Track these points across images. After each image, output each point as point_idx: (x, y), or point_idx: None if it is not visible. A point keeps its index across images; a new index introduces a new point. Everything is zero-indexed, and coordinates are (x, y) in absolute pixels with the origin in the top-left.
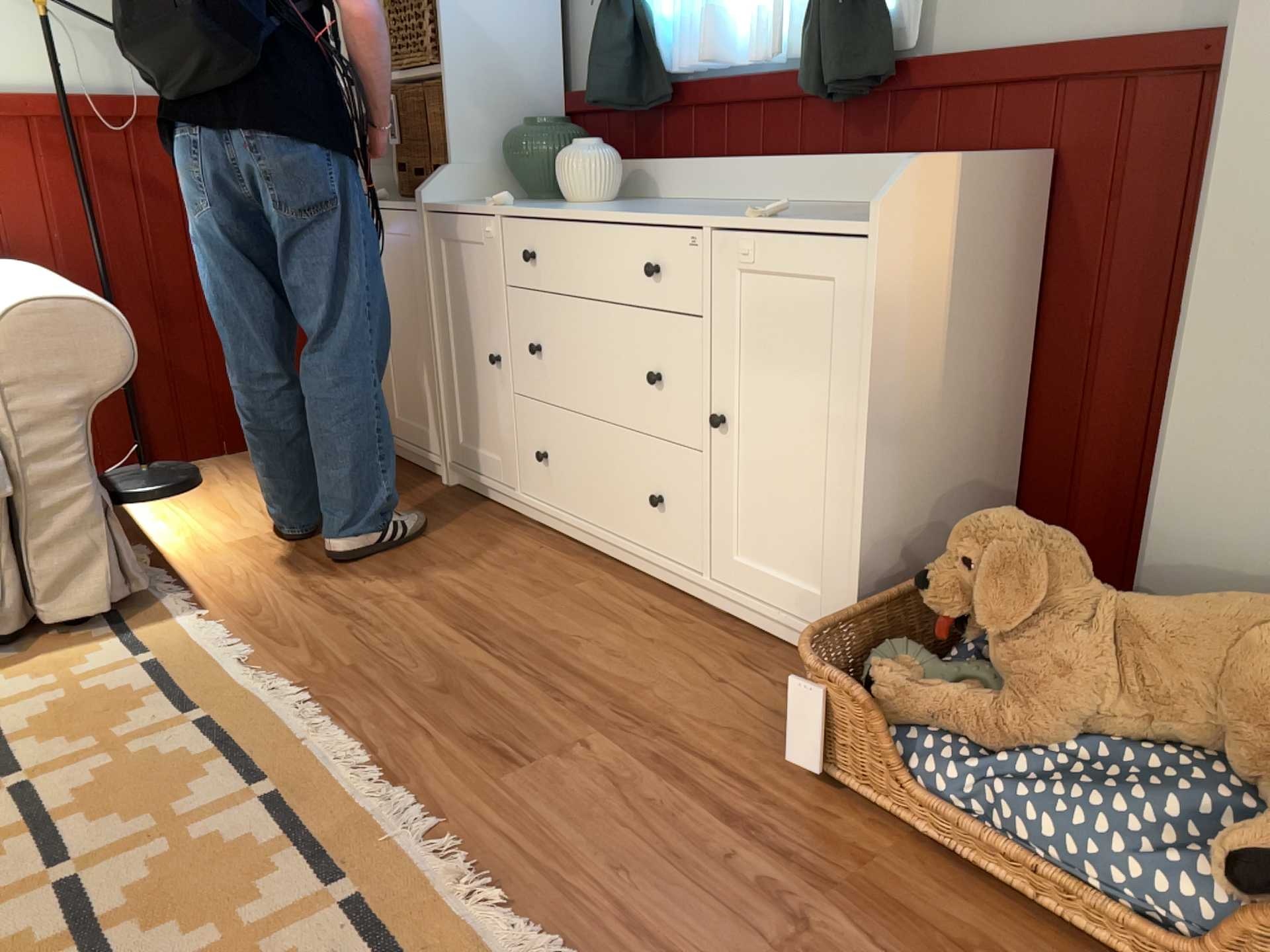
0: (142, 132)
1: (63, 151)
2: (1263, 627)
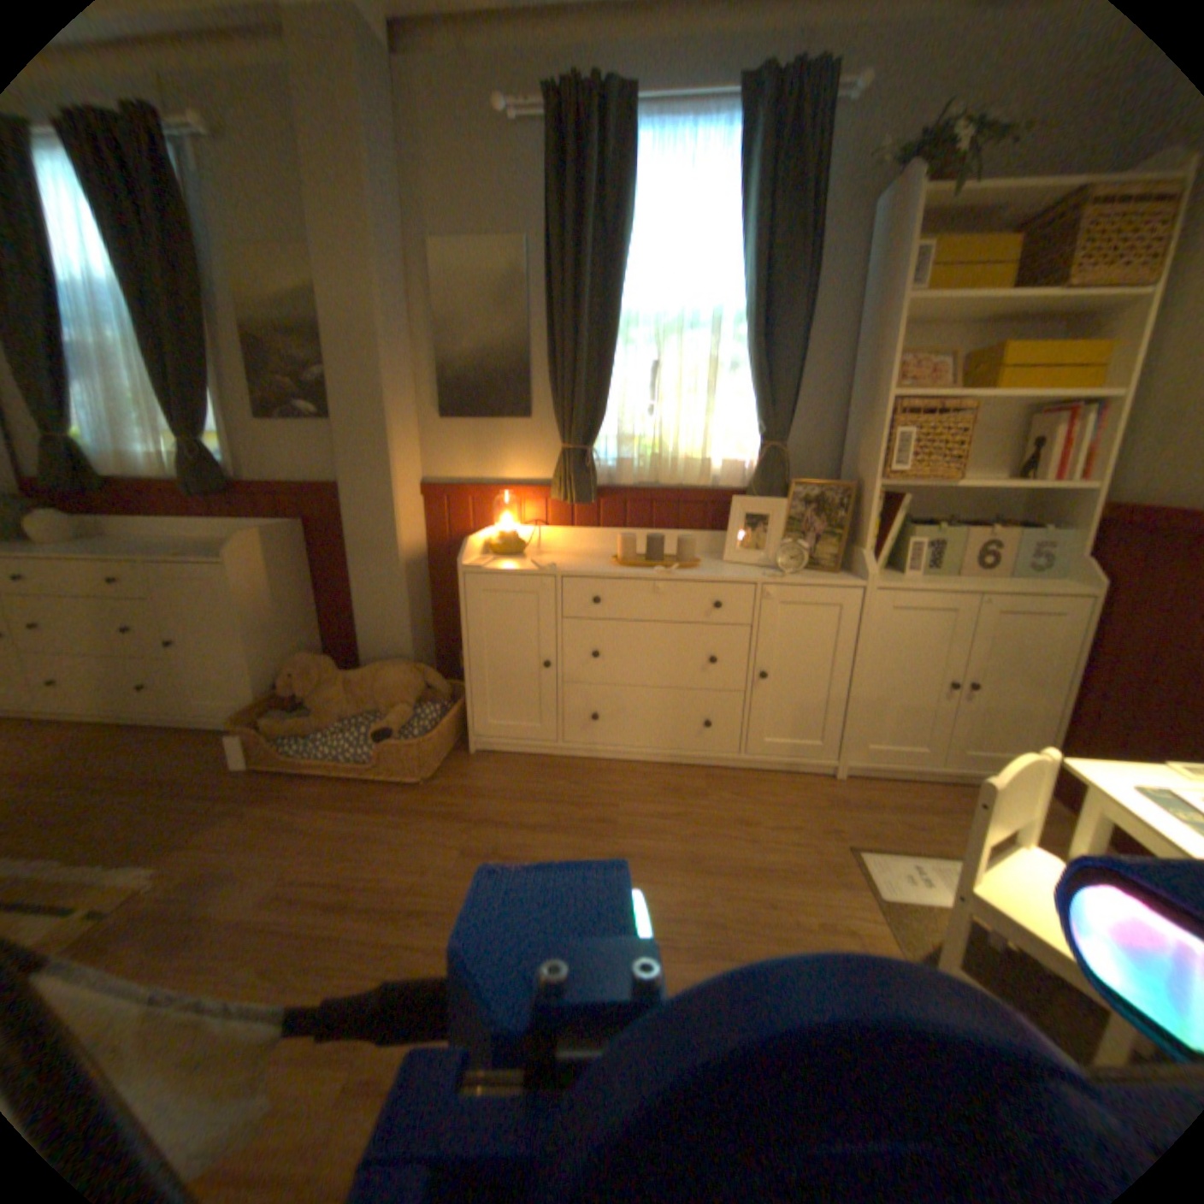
0: None
1: None
2: (384, 671)
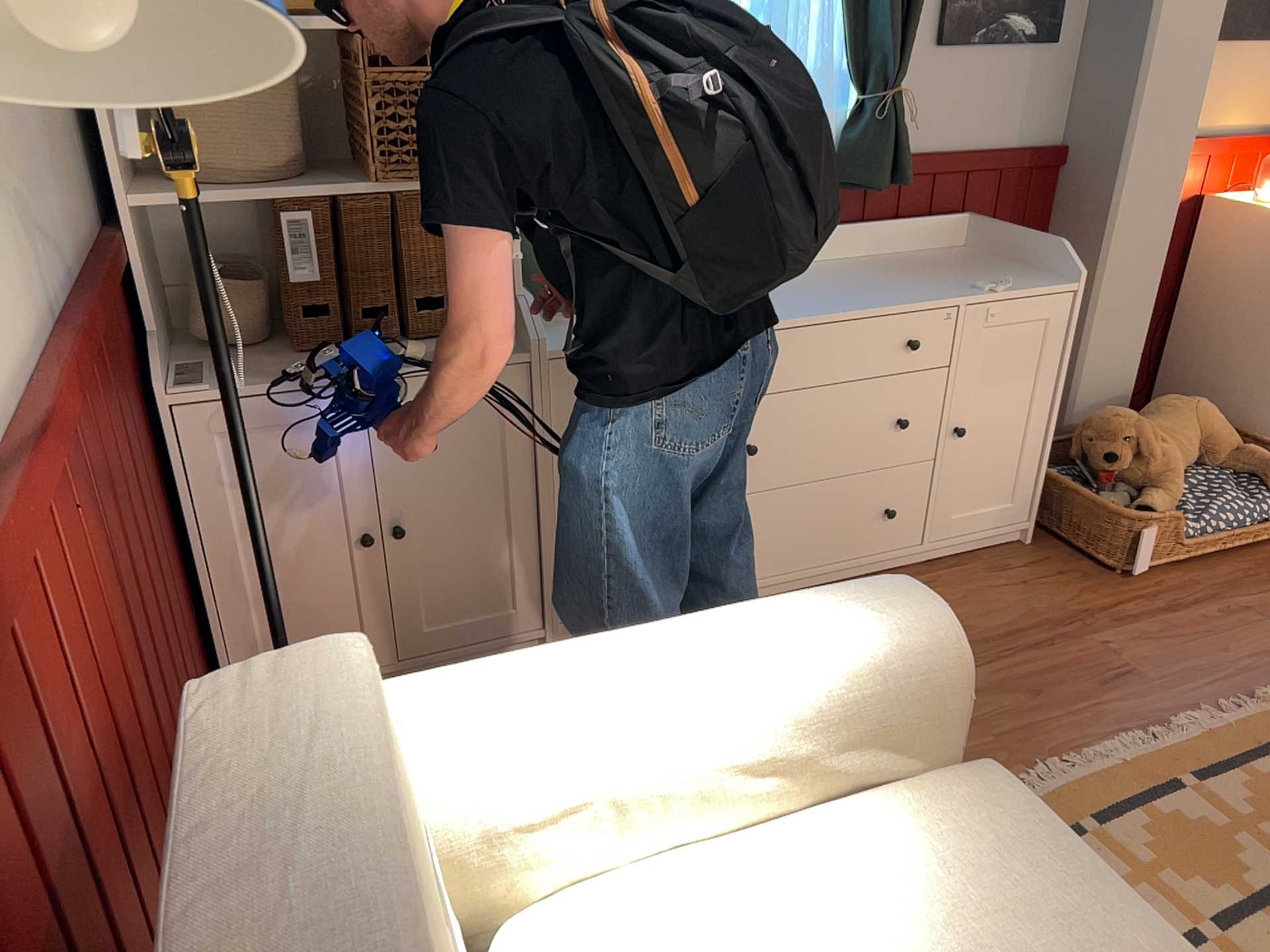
0: (78, 377)
1: (65, 475)
2: (1196, 409)
